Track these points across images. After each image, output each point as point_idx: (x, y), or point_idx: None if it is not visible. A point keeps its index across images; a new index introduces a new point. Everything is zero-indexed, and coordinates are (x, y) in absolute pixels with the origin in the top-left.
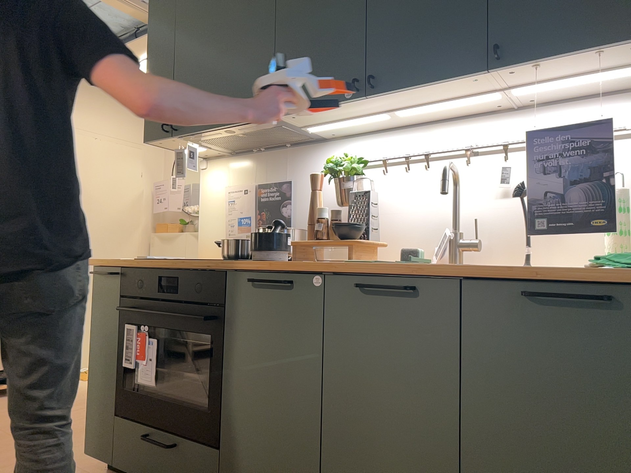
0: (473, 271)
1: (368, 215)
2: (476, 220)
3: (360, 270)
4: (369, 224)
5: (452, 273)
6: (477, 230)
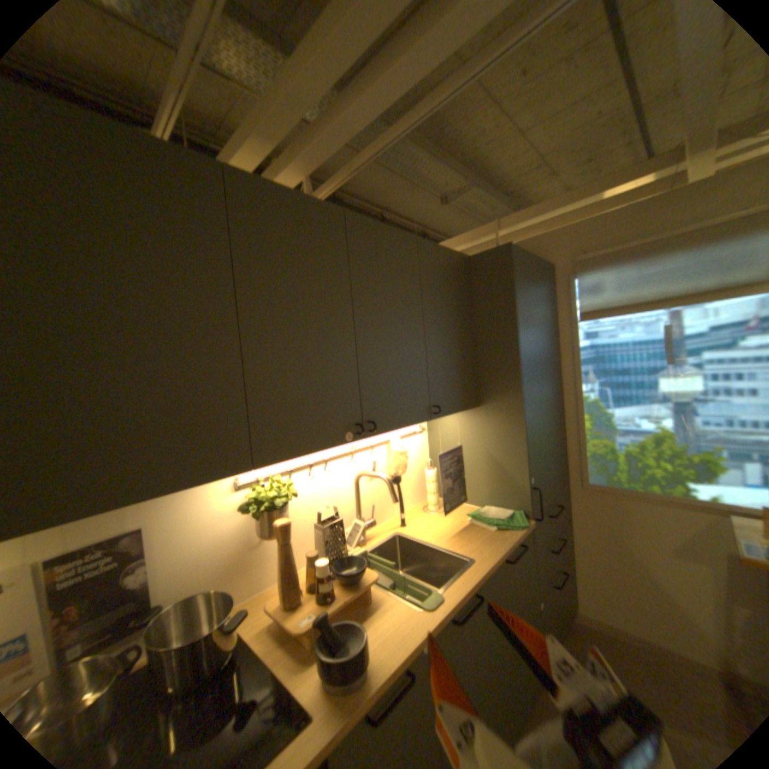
0: (498, 565)
1: (338, 543)
2: (374, 506)
3: (456, 610)
4: (339, 551)
5: (491, 573)
6: (374, 512)
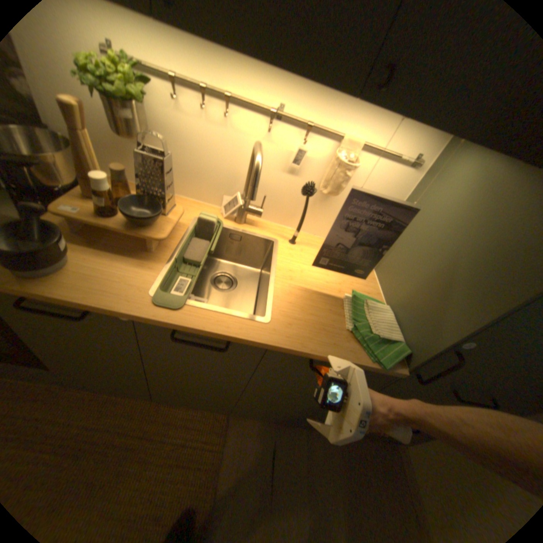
0: (280, 351)
1: (161, 185)
2: (266, 198)
3: (174, 328)
4: (163, 194)
5: (263, 347)
6: (264, 204)
